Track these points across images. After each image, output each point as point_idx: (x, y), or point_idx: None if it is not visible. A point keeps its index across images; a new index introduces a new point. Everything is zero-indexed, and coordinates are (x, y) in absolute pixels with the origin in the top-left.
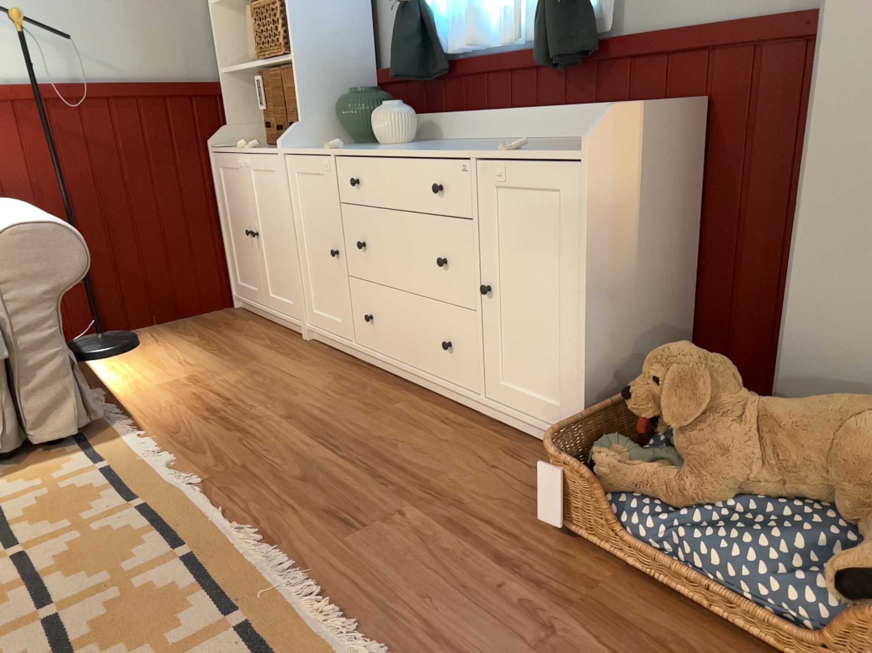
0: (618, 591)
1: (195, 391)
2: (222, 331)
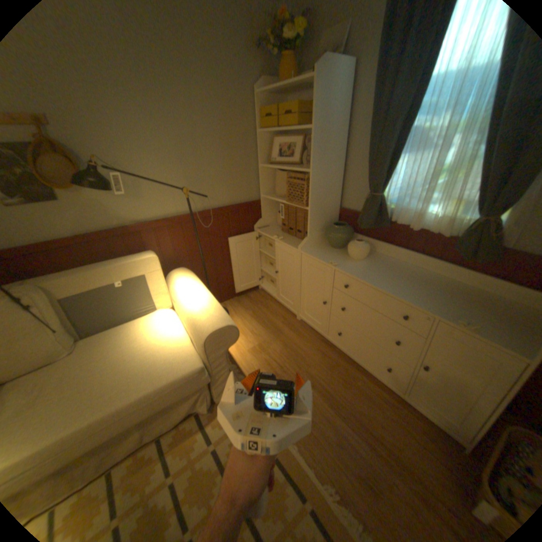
0: None
1: (265, 357)
2: (260, 307)
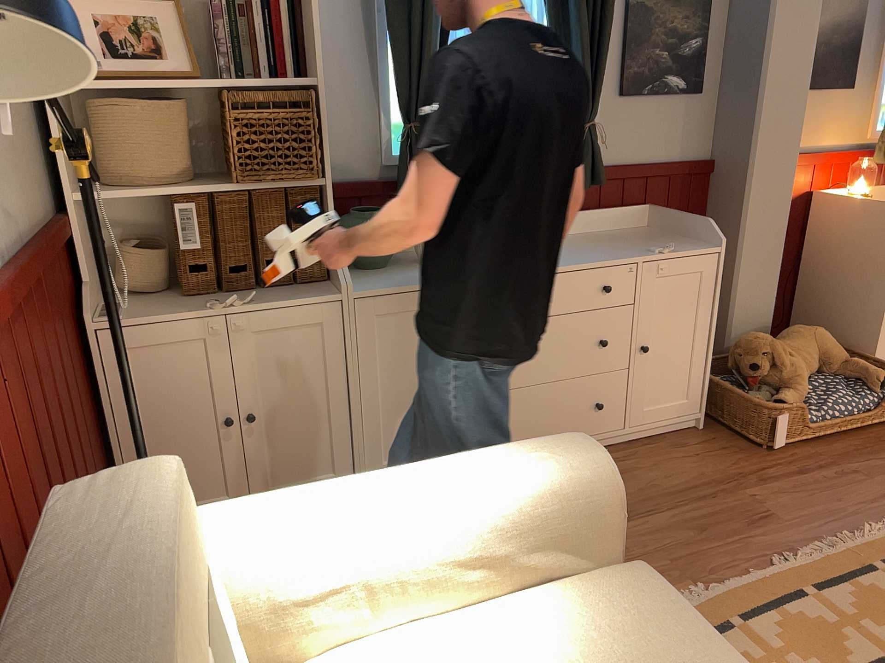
0: (822, 449)
1: None
2: None
